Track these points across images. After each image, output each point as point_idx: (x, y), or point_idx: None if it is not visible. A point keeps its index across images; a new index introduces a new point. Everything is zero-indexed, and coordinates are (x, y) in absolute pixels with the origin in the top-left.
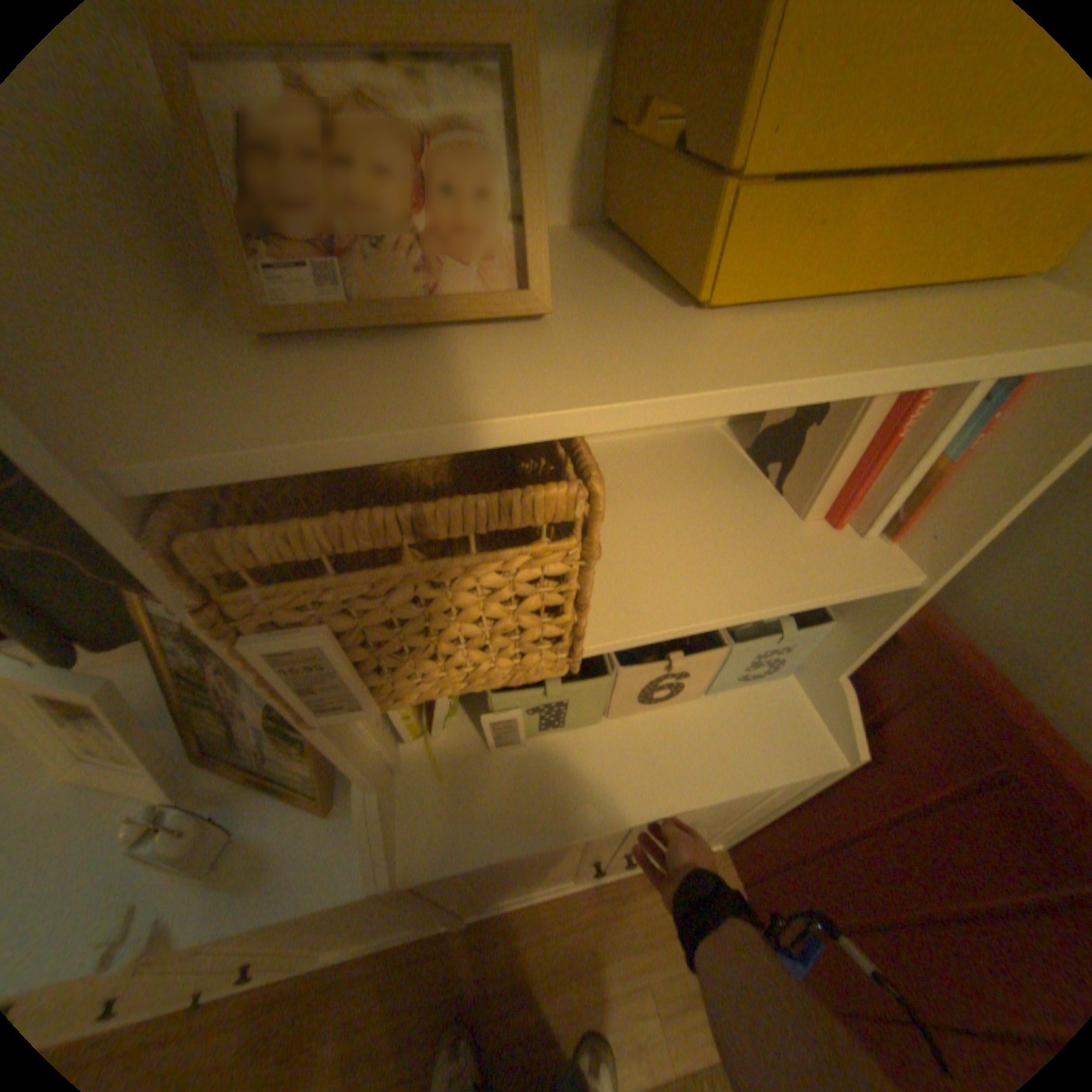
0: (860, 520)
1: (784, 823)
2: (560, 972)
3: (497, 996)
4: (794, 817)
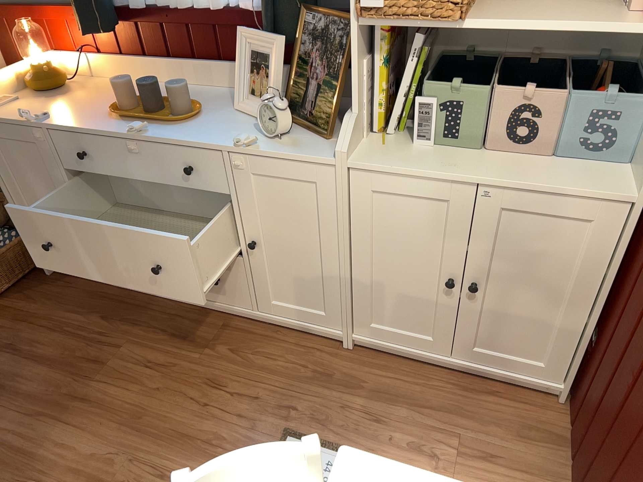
0: None
1: (600, 316)
2: (399, 393)
3: (355, 383)
4: (605, 302)
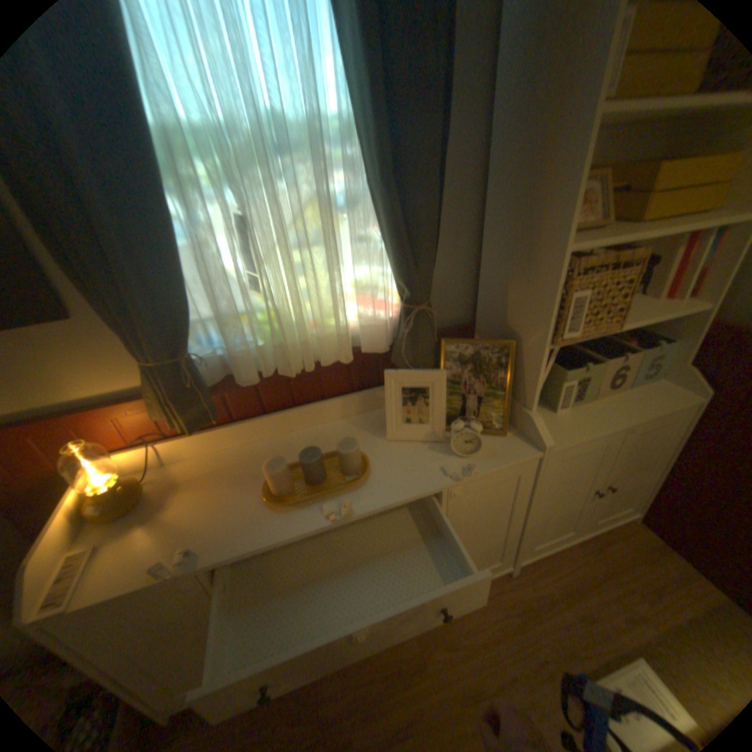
0: (679, 293)
1: (676, 467)
2: (580, 588)
3: (552, 603)
4: (681, 459)
